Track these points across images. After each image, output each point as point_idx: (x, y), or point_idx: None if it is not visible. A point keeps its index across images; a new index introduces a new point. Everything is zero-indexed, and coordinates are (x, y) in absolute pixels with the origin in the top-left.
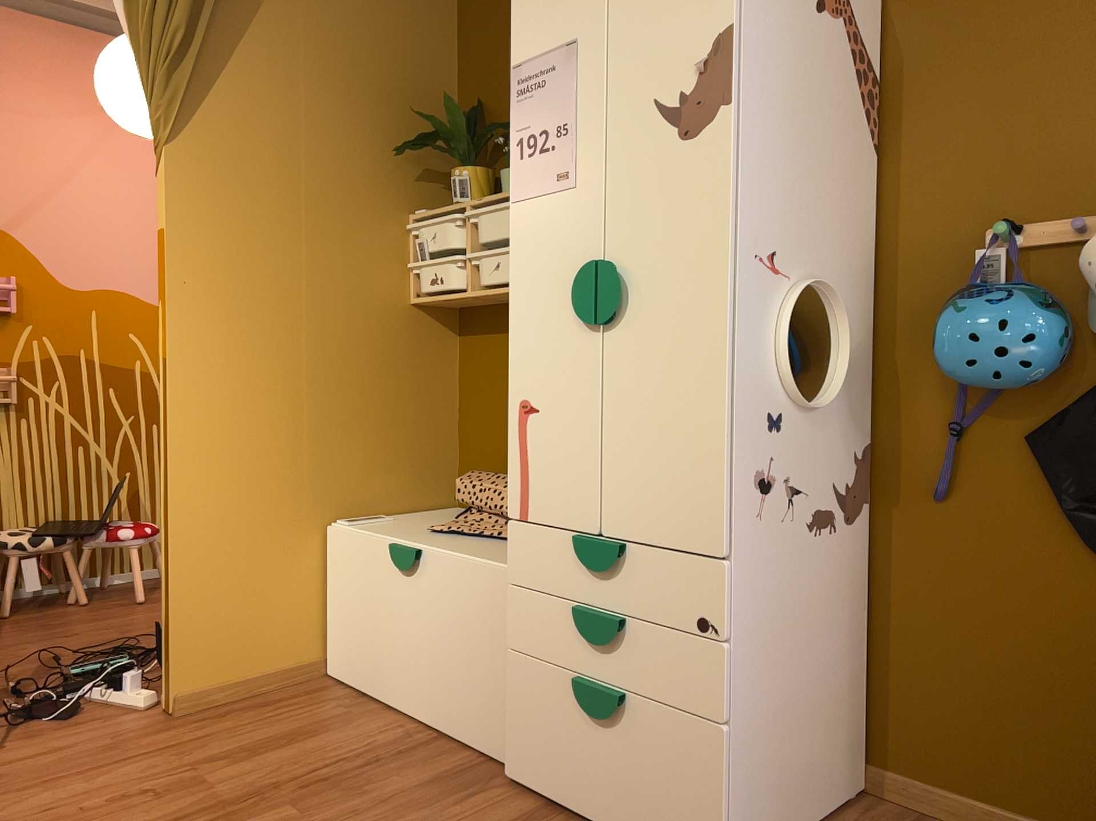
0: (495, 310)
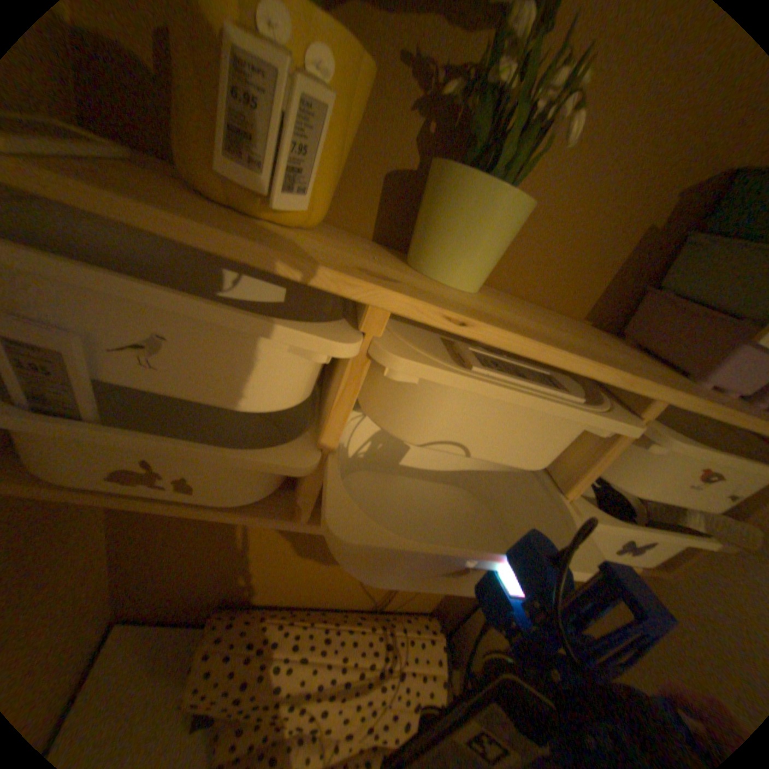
0: None
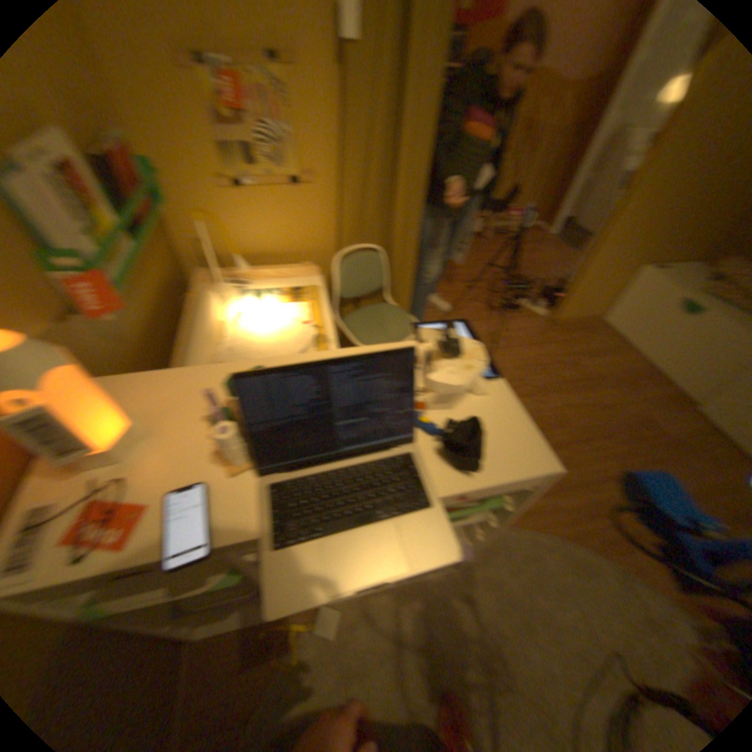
0: None
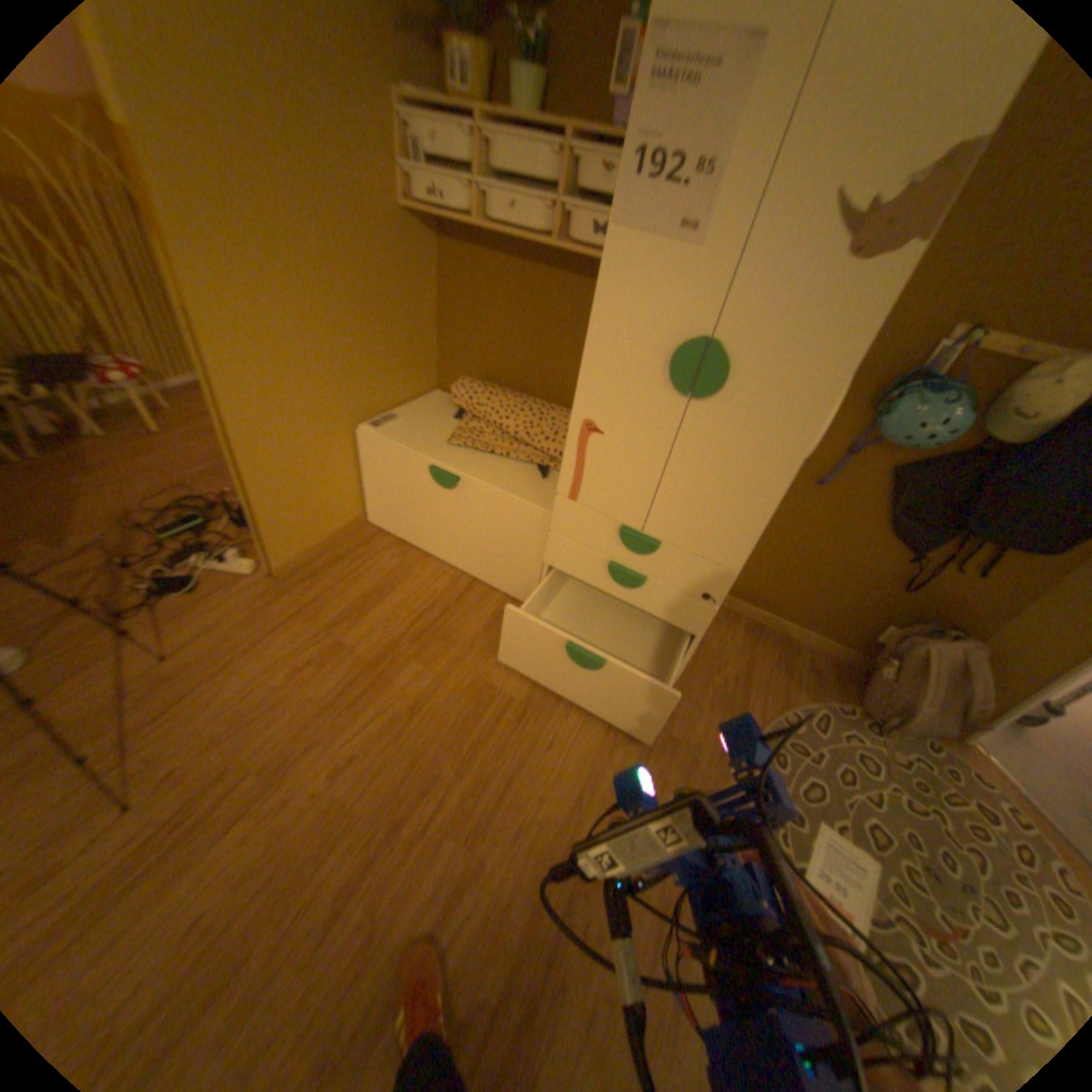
0: (483, 229)
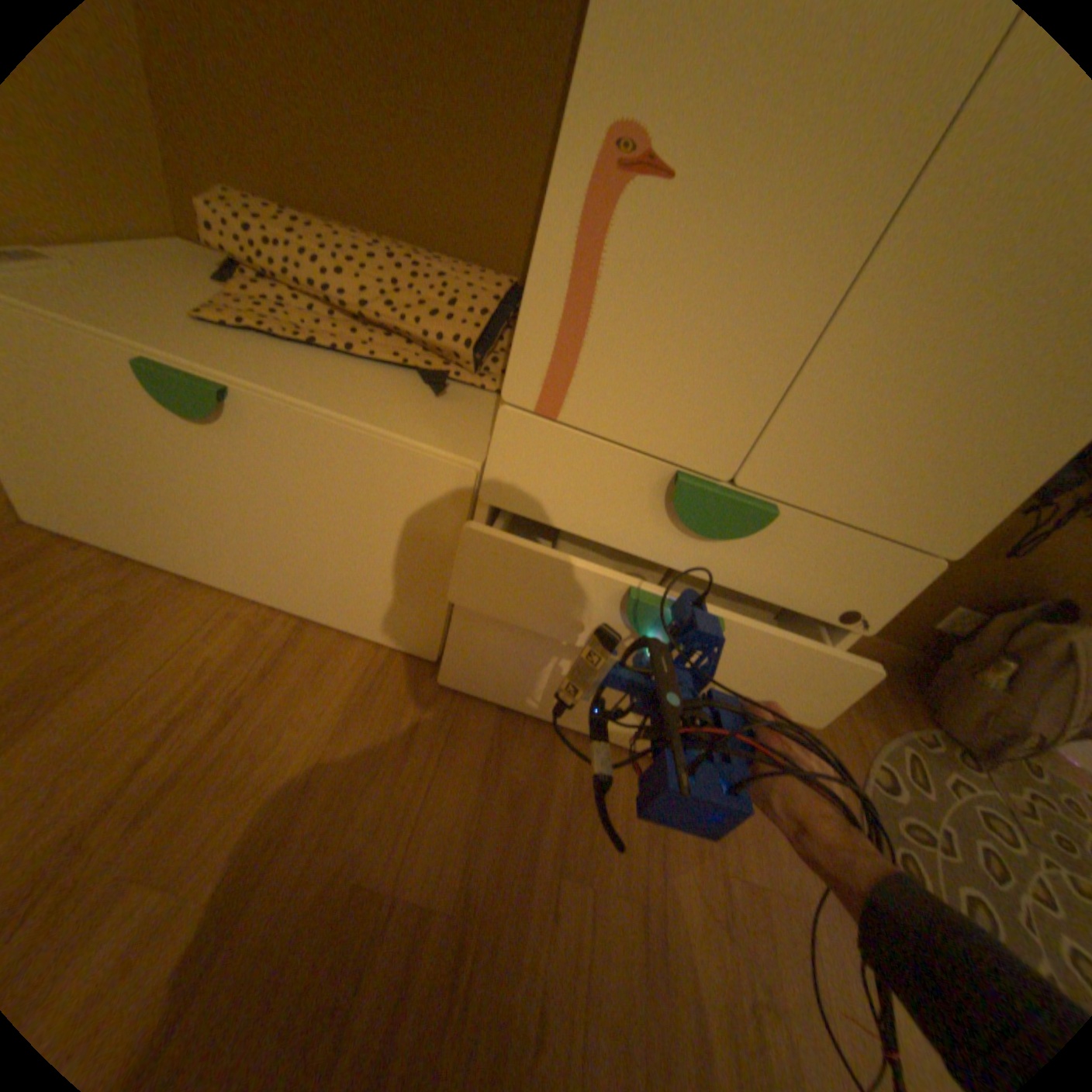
0: None
